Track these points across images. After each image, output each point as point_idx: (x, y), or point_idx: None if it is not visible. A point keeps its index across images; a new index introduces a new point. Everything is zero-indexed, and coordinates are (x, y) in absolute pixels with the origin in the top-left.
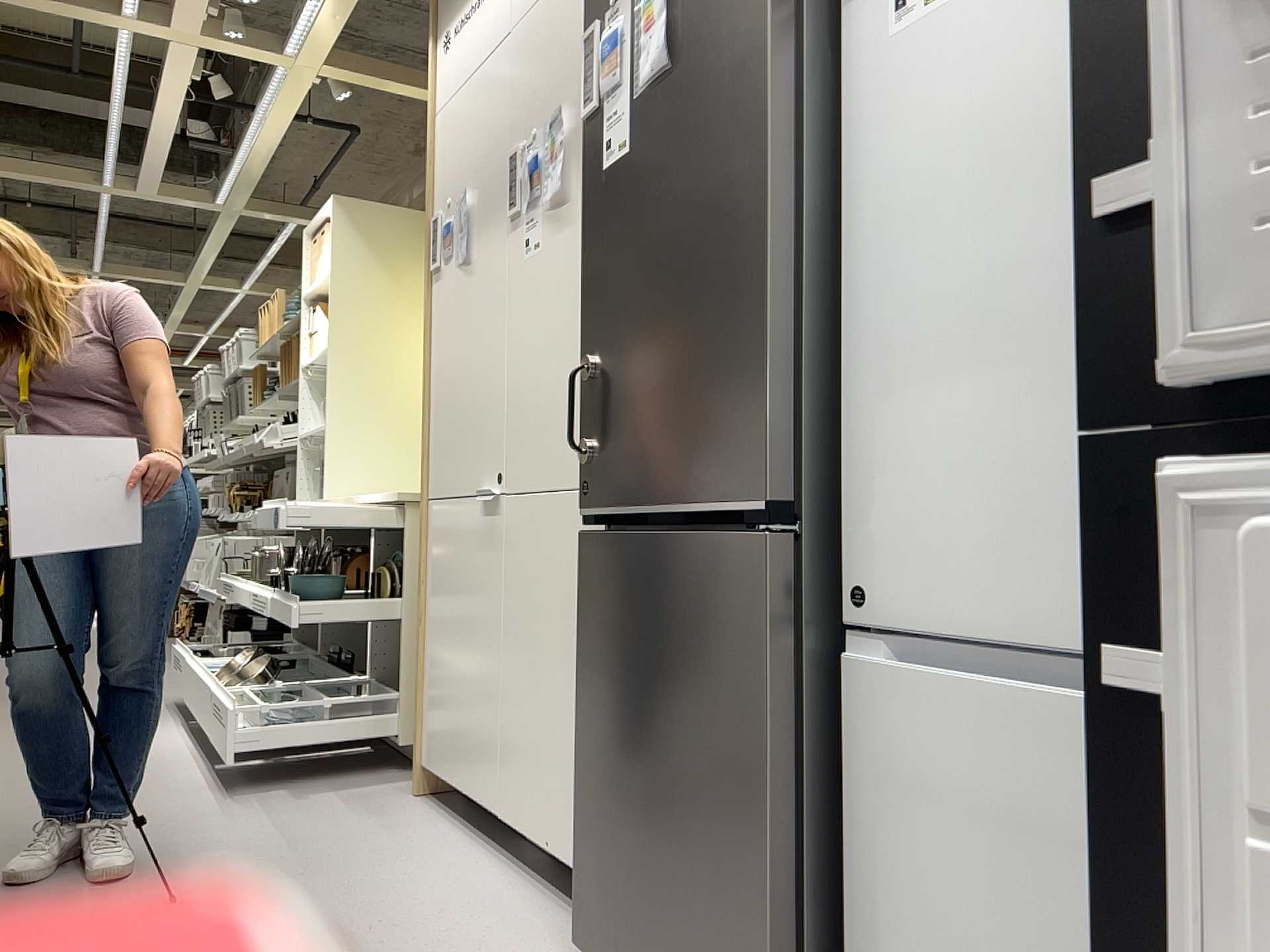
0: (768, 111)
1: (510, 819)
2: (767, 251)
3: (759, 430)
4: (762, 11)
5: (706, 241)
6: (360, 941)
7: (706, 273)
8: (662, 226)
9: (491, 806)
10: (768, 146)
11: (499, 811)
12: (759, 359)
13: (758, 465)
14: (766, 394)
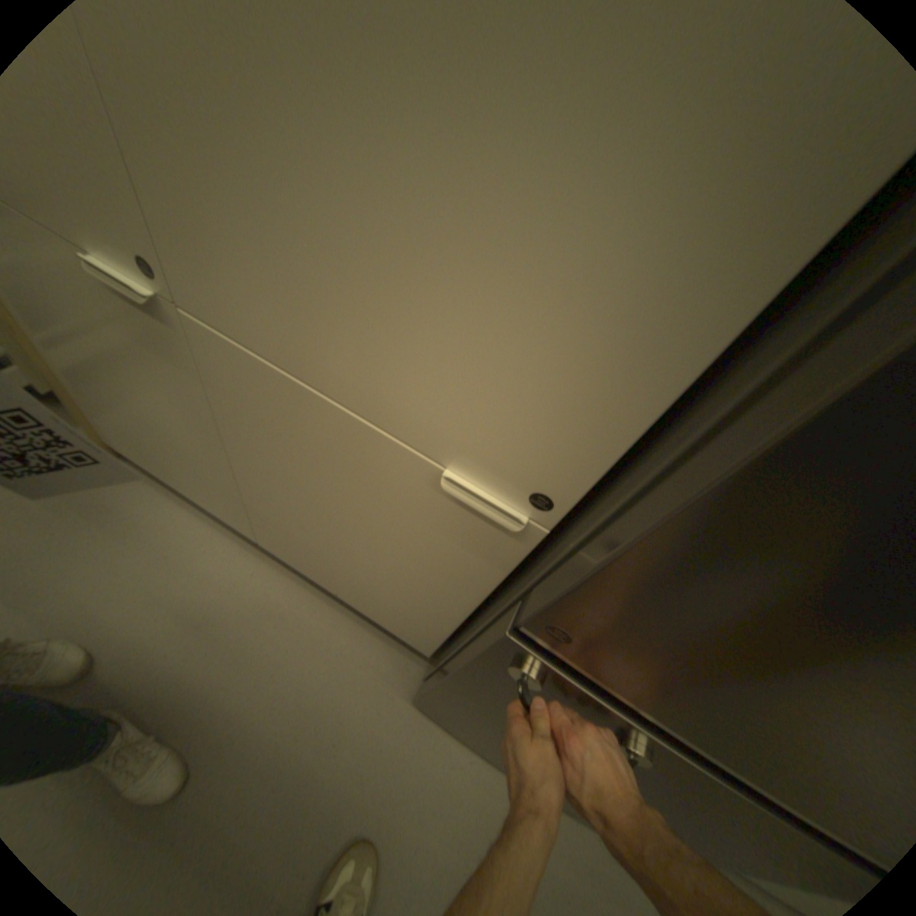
0: None
1: (276, 553)
2: None
3: None
4: None
5: None
6: (229, 757)
7: None
8: None
9: (243, 532)
10: None
11: (257, 540)
12: None
13: None
14: None
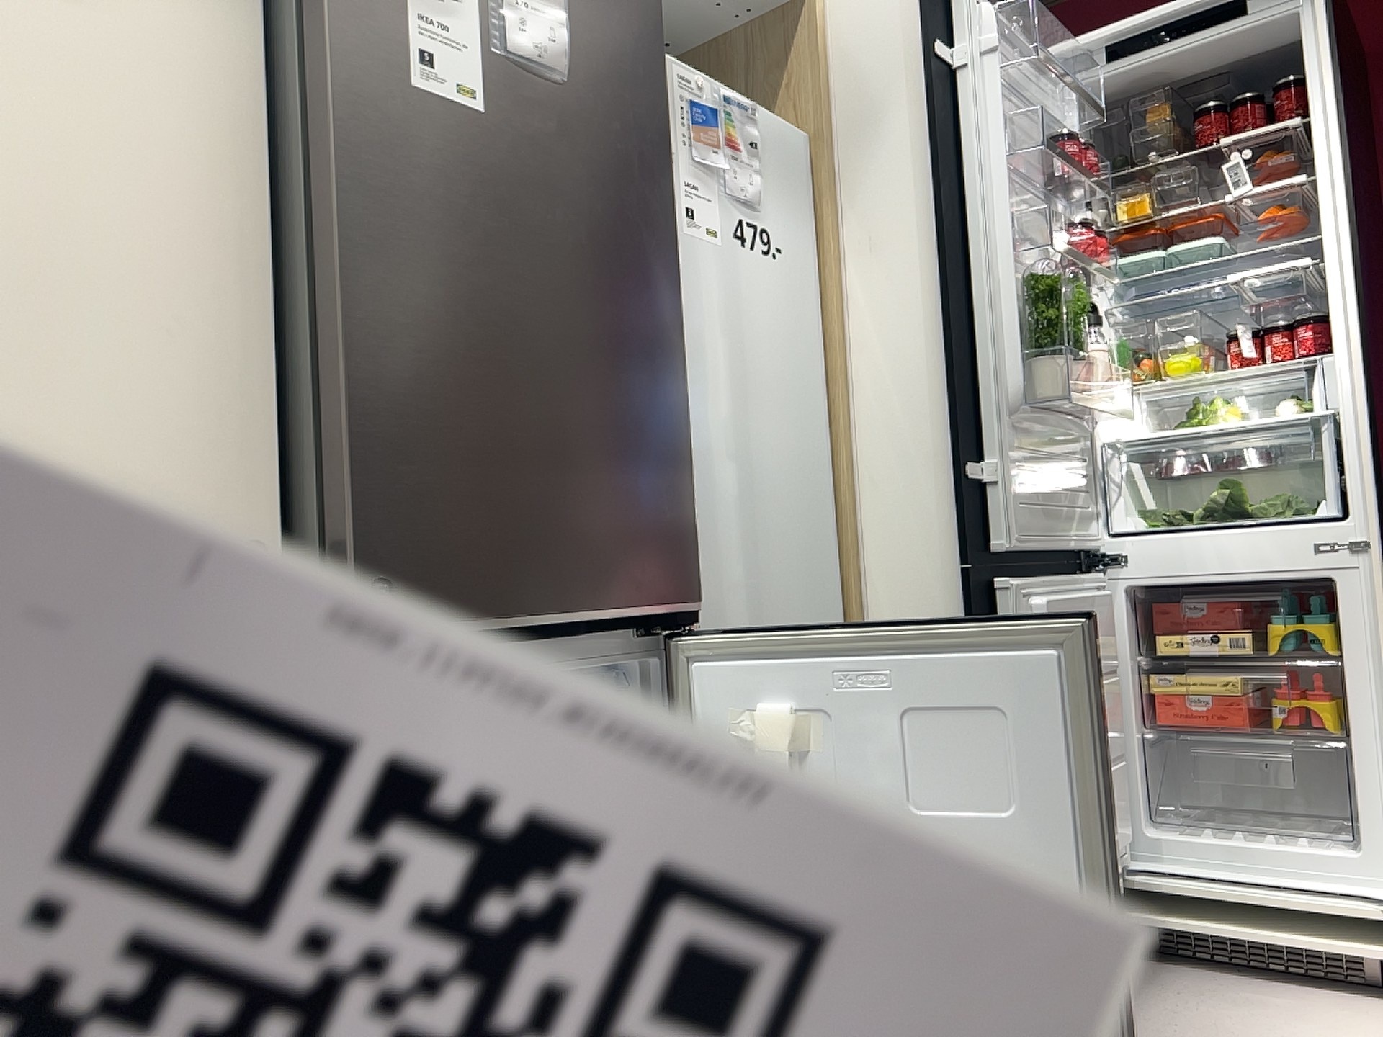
0: (675, 238)
1: None
2: (682, 367)
3: (686, 532)
4: (664, 139)
5: (621, 319)
6: None
7: (623, 354)
8: (553, 260)
9: None
10: (677, 270)
11: None
12: (682, 465)
13: (687, 565)
14: (690, 499)
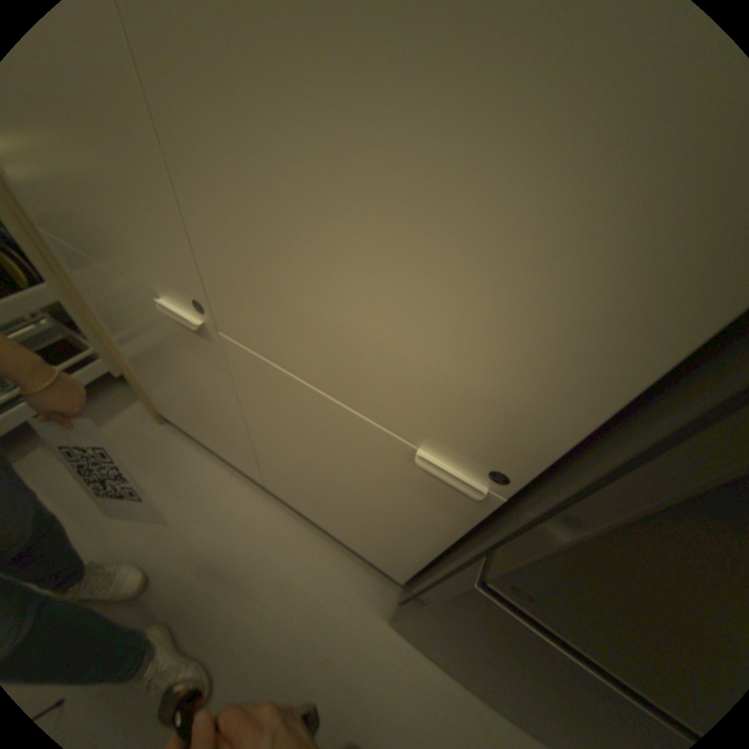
0: None
1: (279, 494)
2: None
3: None
4: None
5: None
6: (246, 664)
7: None
8: None
9: (254, 477)
10: None
11: (264, 484)
12: None
13: None
14: None
